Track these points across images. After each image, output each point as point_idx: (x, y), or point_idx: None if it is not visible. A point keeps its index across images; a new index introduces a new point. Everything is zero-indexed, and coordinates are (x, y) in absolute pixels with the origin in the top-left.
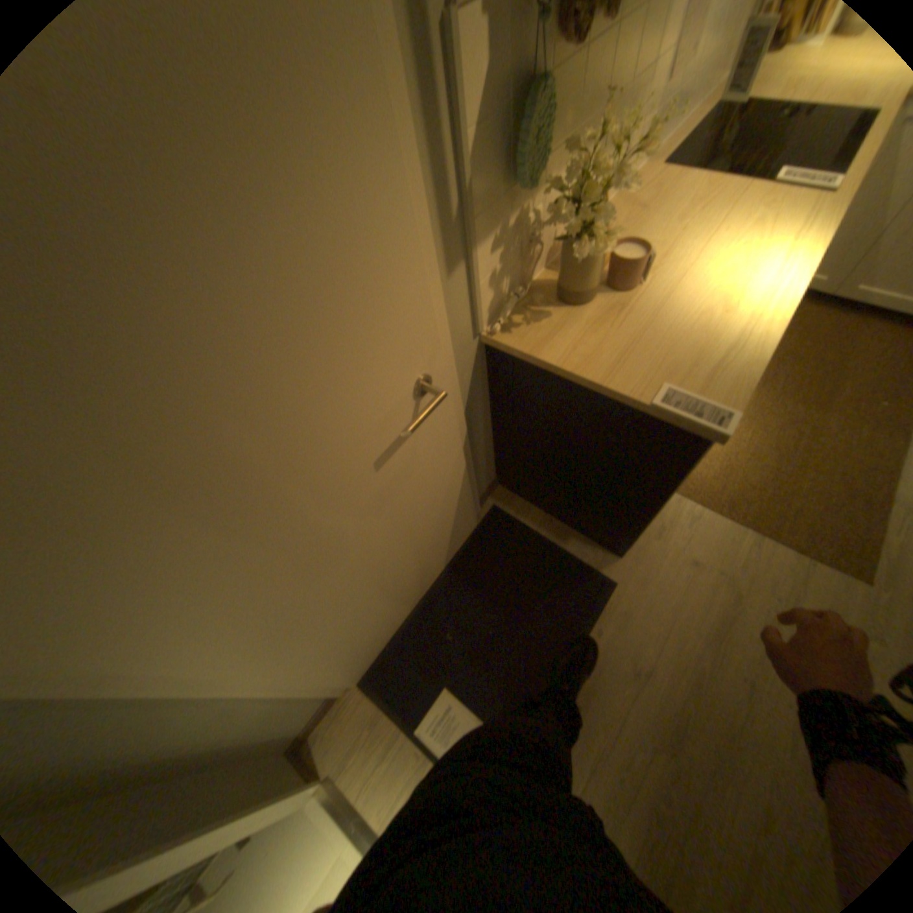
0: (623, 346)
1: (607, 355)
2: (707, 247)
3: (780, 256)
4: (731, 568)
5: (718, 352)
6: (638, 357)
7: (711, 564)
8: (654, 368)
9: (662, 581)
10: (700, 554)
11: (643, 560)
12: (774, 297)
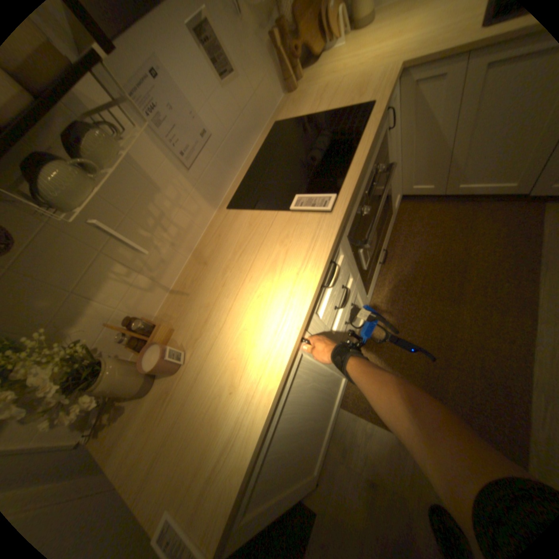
0: (154, 450)
1: (142, 464)
2: (231, 307)
3: (277, 309)
4: (399, 487)
5: (211, 457)
6: (159, 466)
7: (382, 485)
8: (165, 483)
9: (347, 508)
10: (373, 474)
11: (331, 487)
12: (263, 370)
